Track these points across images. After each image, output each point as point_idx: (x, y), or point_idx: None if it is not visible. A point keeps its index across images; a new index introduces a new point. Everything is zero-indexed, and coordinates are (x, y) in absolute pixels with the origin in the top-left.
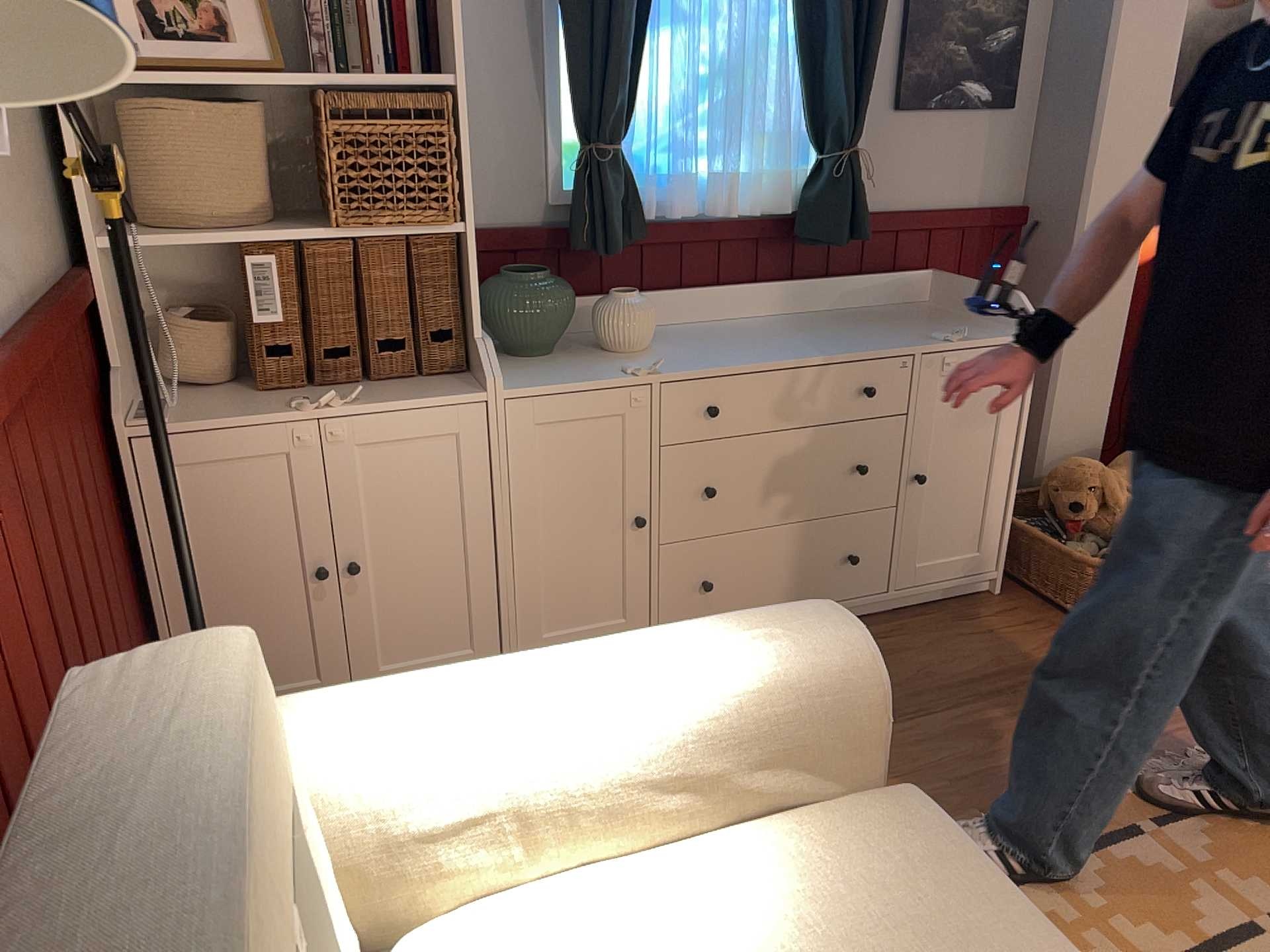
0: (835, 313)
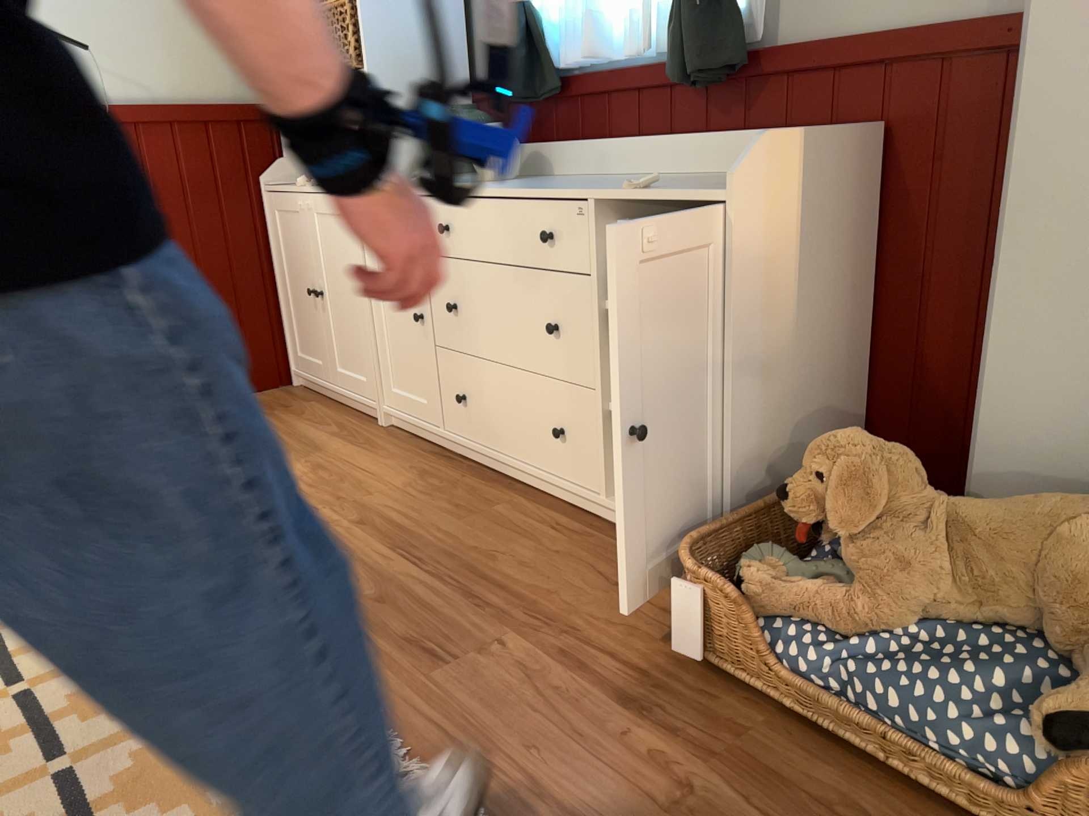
0: (711, 176)
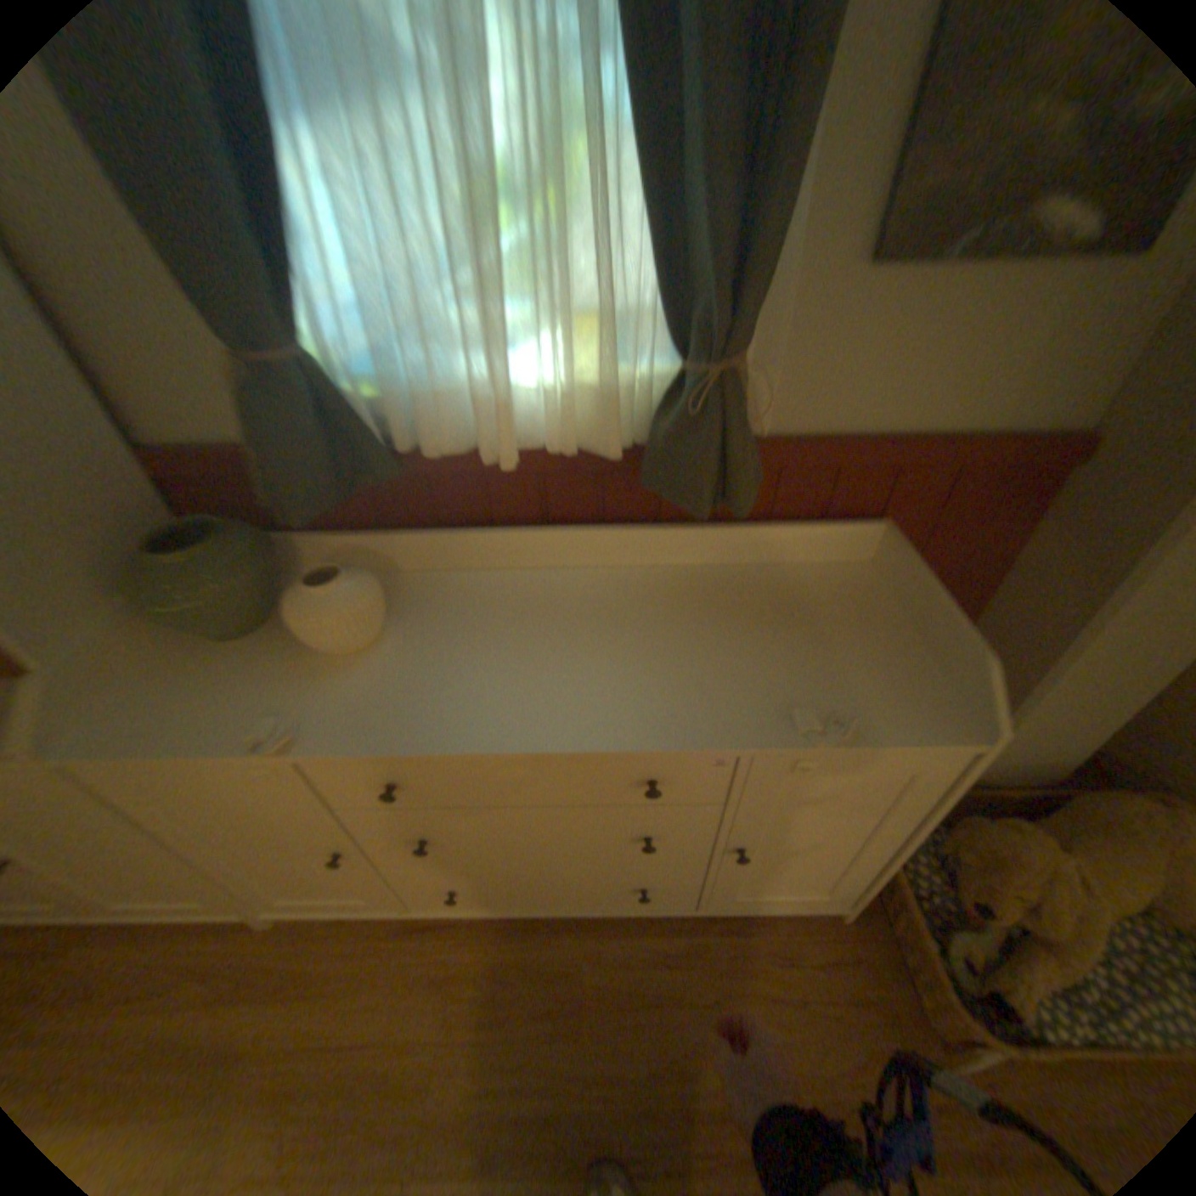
0: (704, 579)
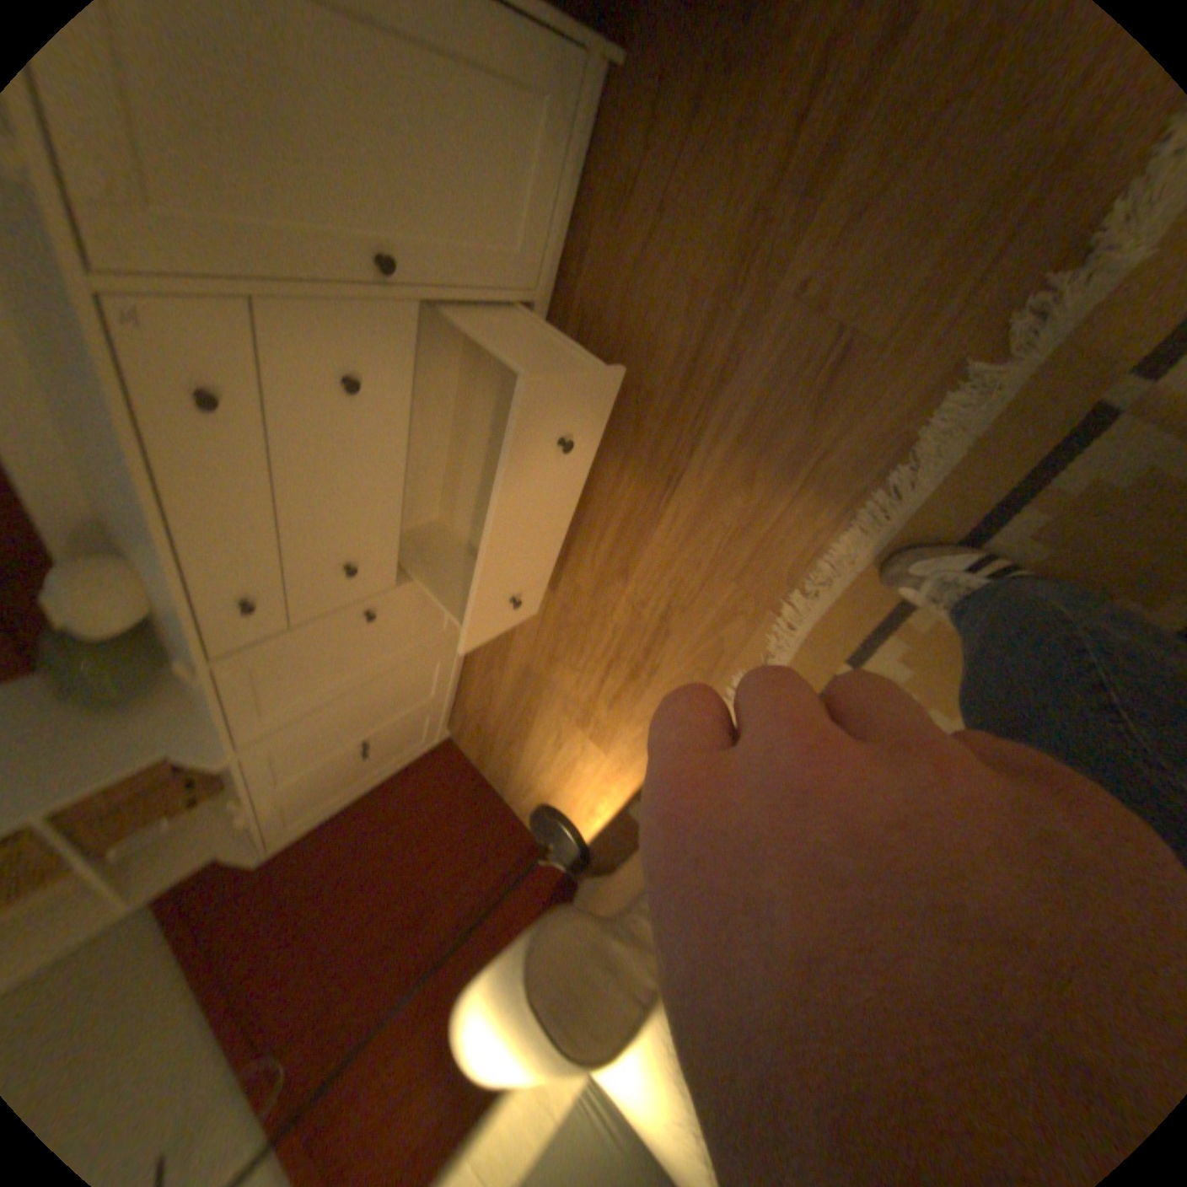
0: None
